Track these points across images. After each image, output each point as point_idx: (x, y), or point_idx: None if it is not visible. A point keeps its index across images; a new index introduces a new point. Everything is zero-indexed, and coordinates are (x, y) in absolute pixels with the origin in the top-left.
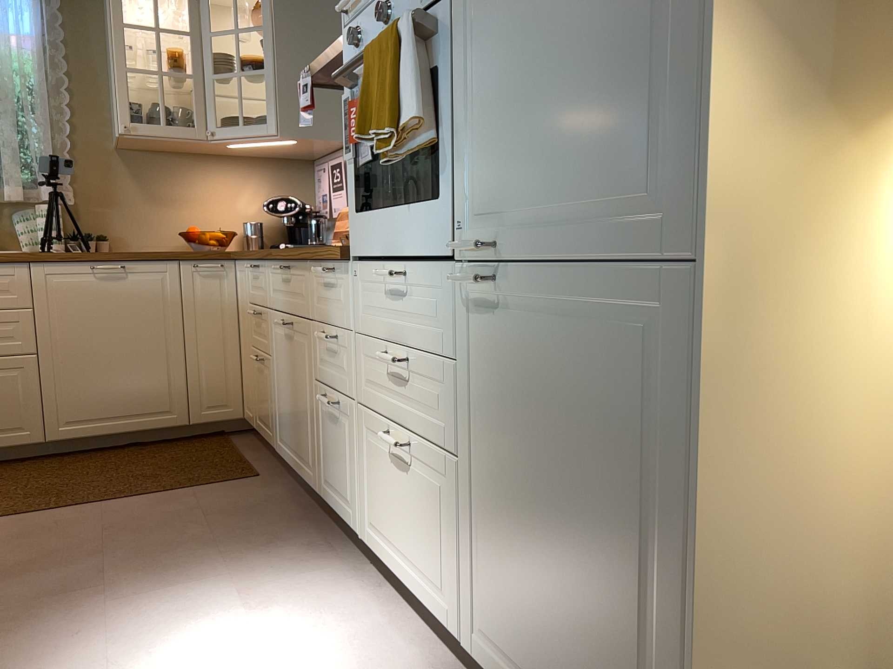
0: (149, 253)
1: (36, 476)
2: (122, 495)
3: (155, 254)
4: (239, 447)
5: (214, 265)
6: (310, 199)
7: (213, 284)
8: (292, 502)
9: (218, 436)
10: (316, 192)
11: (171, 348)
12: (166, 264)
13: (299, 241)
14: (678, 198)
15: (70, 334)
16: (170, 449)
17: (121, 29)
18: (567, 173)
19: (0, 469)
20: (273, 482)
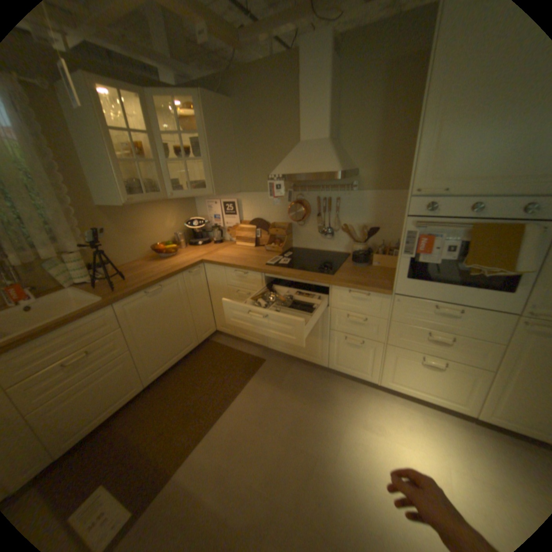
0: (133, 264)
1: (158, 409)
2: (228, 399)
3: (172, 274)
4: (227, 345)
5: (198, 269)
6: (195, 214)
7: (197, 278)
8: (300, 369)
9: (206, 342)
10: (198, 211)
11: (187, 316)
12: (177, 277)
13: (201, 238)
14: None
15: (143, 332)
16: (198, 359)
17: (106, 132)
18: None
19: (128, 415)
20: (275, 360)
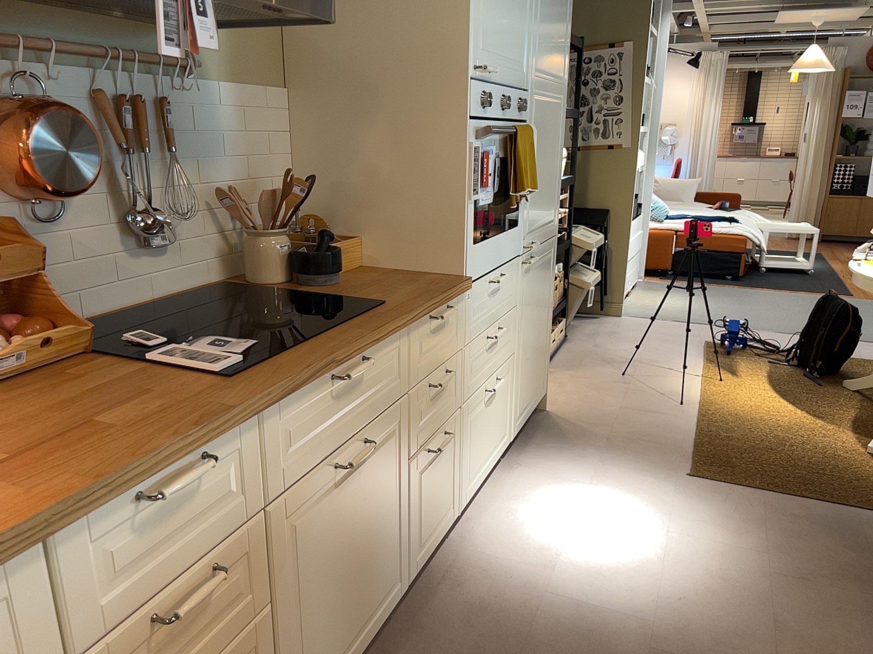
0: None
1: None
2: None
3: None
4: None
5: None
6: None
7: None
8: None
9: None
10: None
11: None
12: None
13: None
14: (555, 219)
15: None
16: None
17: None
18: (545, 212)
19: None
20: None
